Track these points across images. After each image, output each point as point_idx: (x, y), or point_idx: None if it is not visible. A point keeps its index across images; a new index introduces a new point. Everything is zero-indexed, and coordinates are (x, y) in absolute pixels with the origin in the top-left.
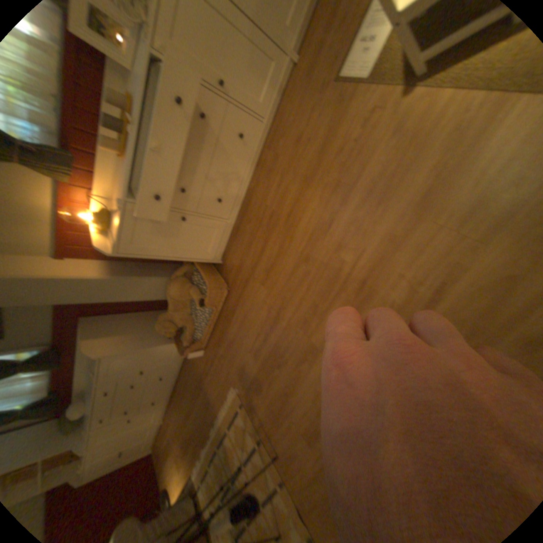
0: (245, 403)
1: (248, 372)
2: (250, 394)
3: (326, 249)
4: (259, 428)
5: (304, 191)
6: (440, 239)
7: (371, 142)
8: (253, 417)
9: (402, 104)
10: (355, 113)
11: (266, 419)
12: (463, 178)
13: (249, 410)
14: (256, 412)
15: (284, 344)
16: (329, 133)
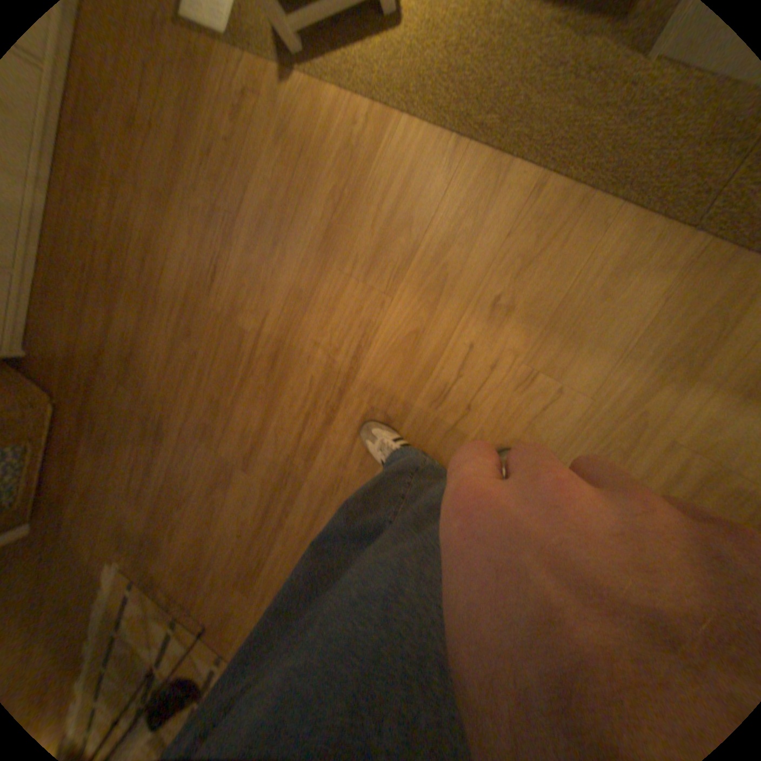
0: (138, 580)
1: (130, 531)
2: (143, 563)
3: (215, 316)
4: (170, 605)
5: (160, 220)
6: (349, 293)
7: (249, 148)
8: (156, 594)
9: (280, 95)
10: (218, 94)
11: (177, 588)
12: (361, 215)
13: (147, 587)
14: (158, 585)
15: (182, 472)
16: (183, 121)
